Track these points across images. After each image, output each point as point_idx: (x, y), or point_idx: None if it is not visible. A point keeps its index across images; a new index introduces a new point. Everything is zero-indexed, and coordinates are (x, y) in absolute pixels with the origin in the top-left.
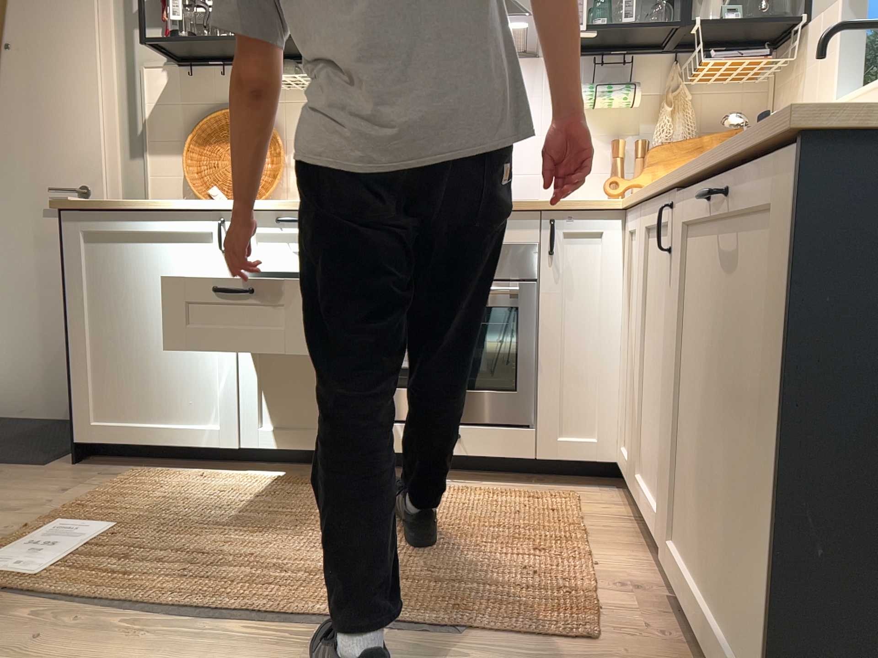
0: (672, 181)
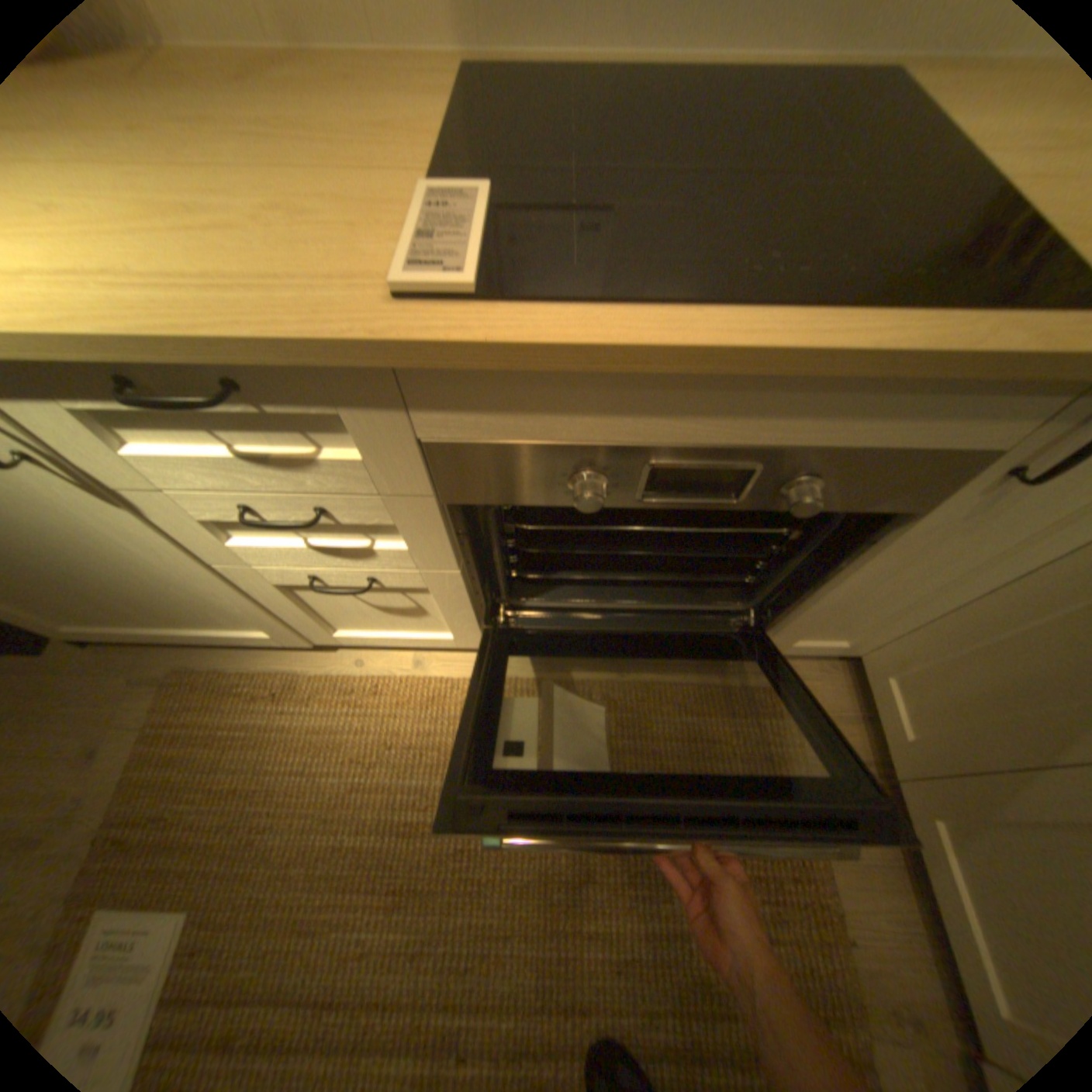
0: None
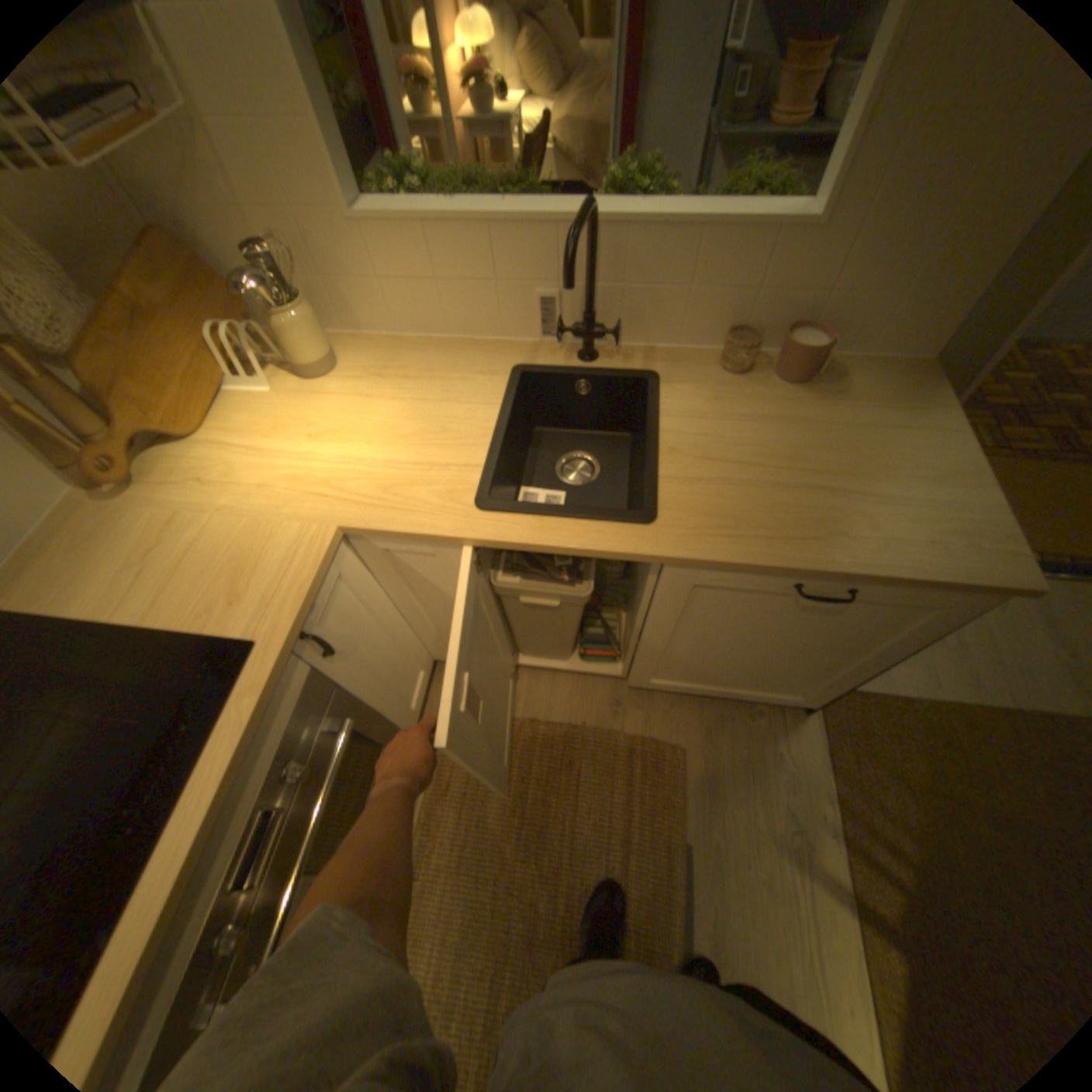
0: (626, 551)
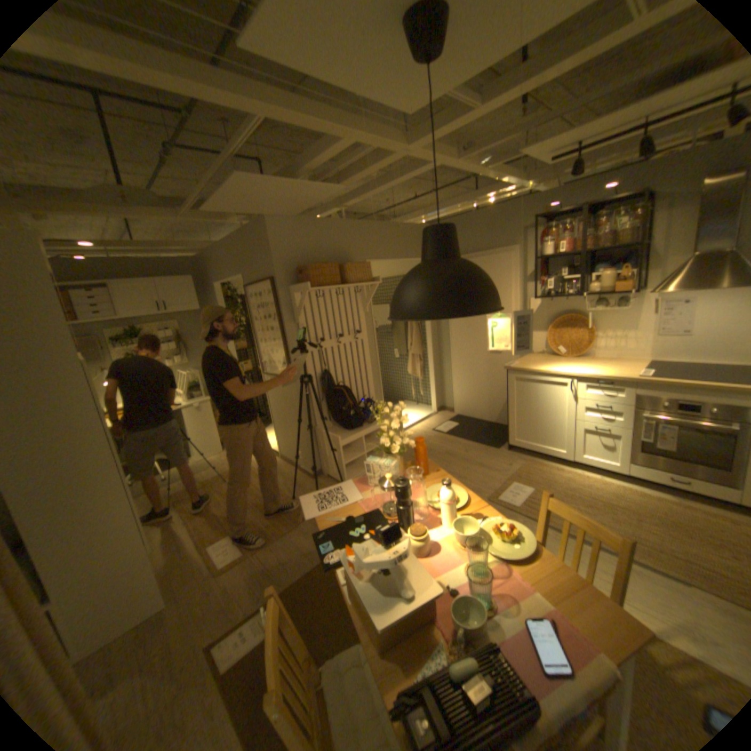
0: None
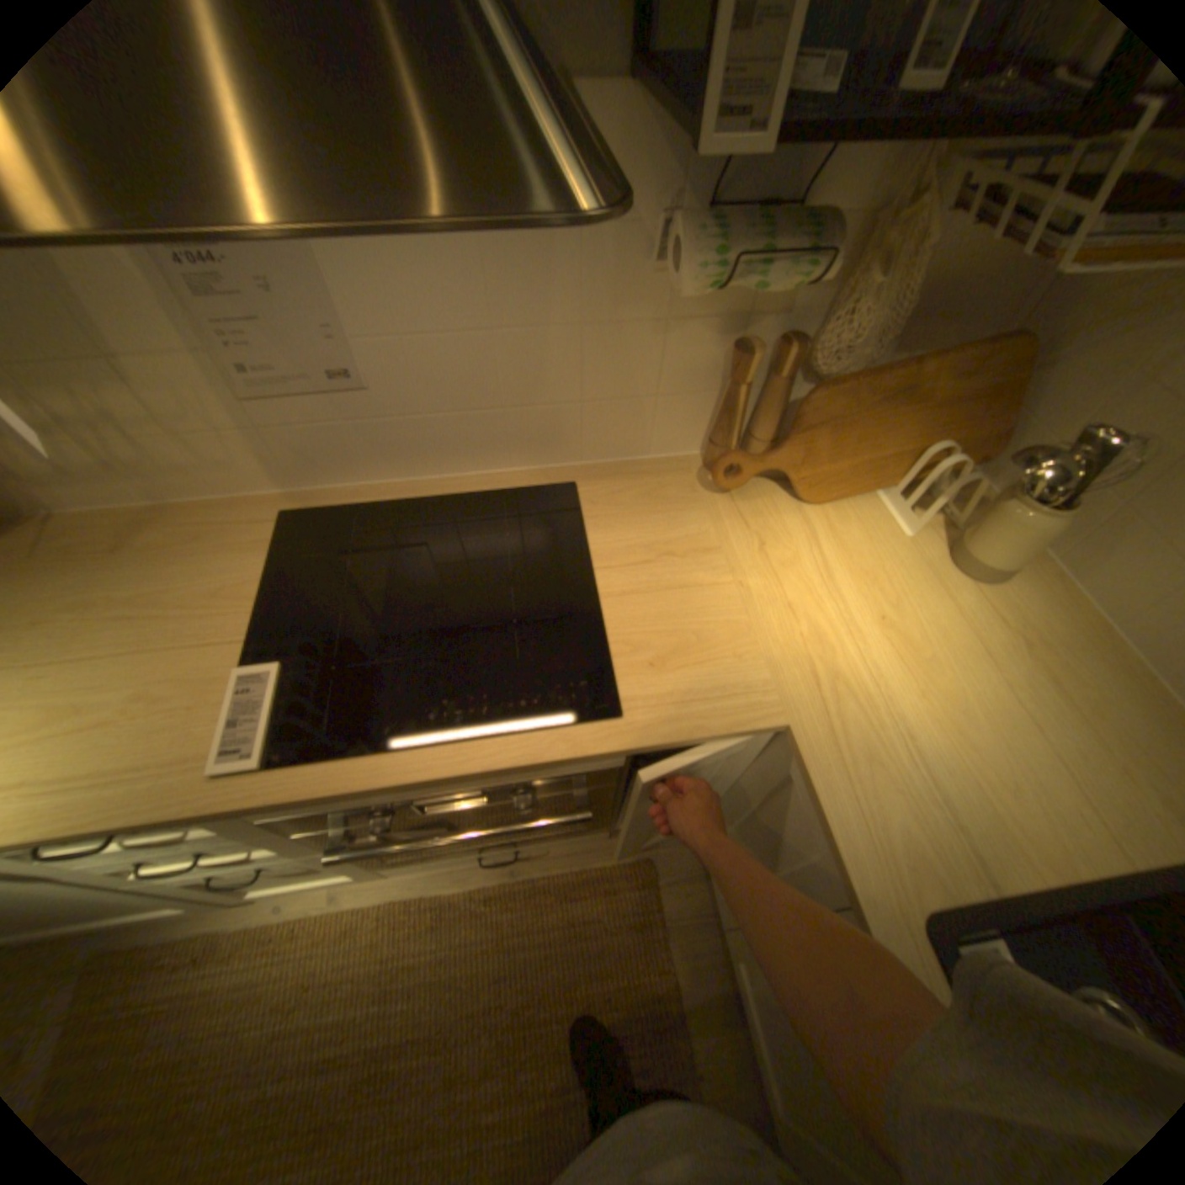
0: None
